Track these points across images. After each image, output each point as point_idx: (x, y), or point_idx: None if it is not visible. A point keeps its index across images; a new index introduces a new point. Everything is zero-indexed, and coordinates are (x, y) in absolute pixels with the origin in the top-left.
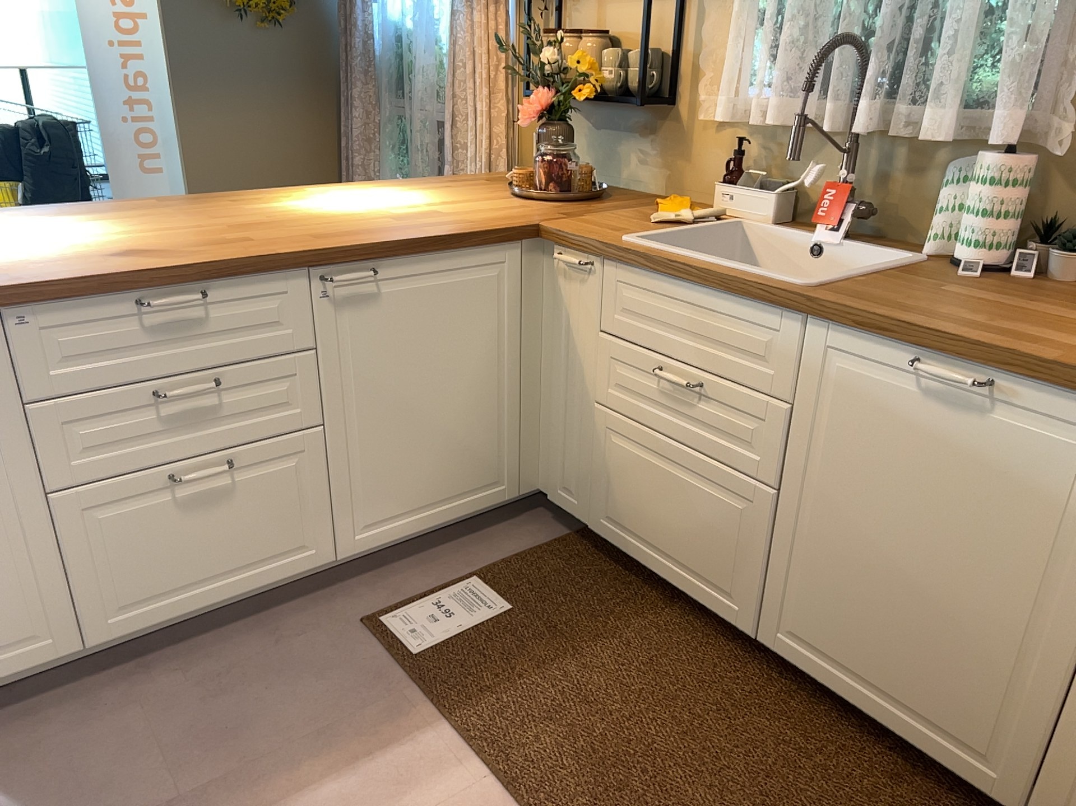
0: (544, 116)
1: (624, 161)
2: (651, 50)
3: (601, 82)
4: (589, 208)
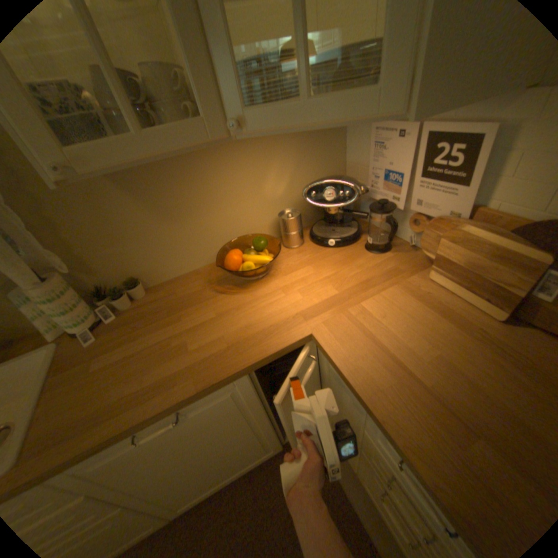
0: None
1: None
2: None
3: None
4: None
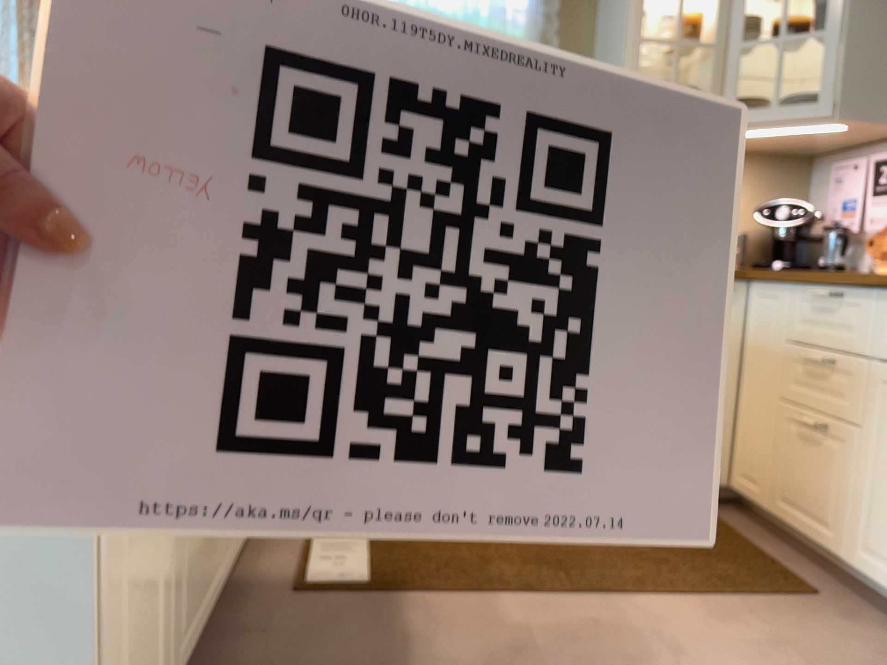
0: None
1: None
2: None
3: None
4: None
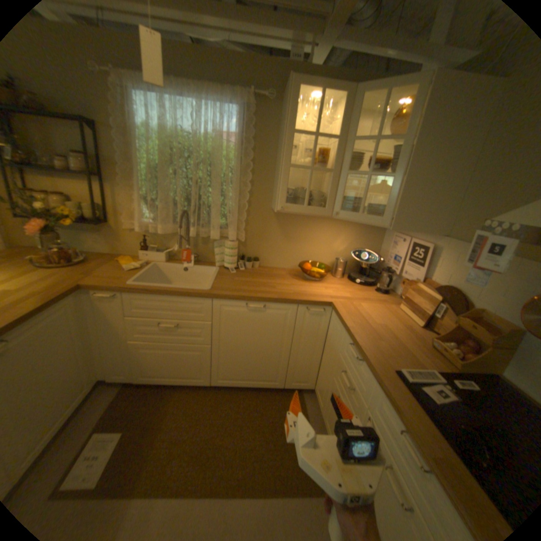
0: (41, 230)
1: (84, 241)
2: (91, 201)
3: (73, 216)
4: (87, 268)
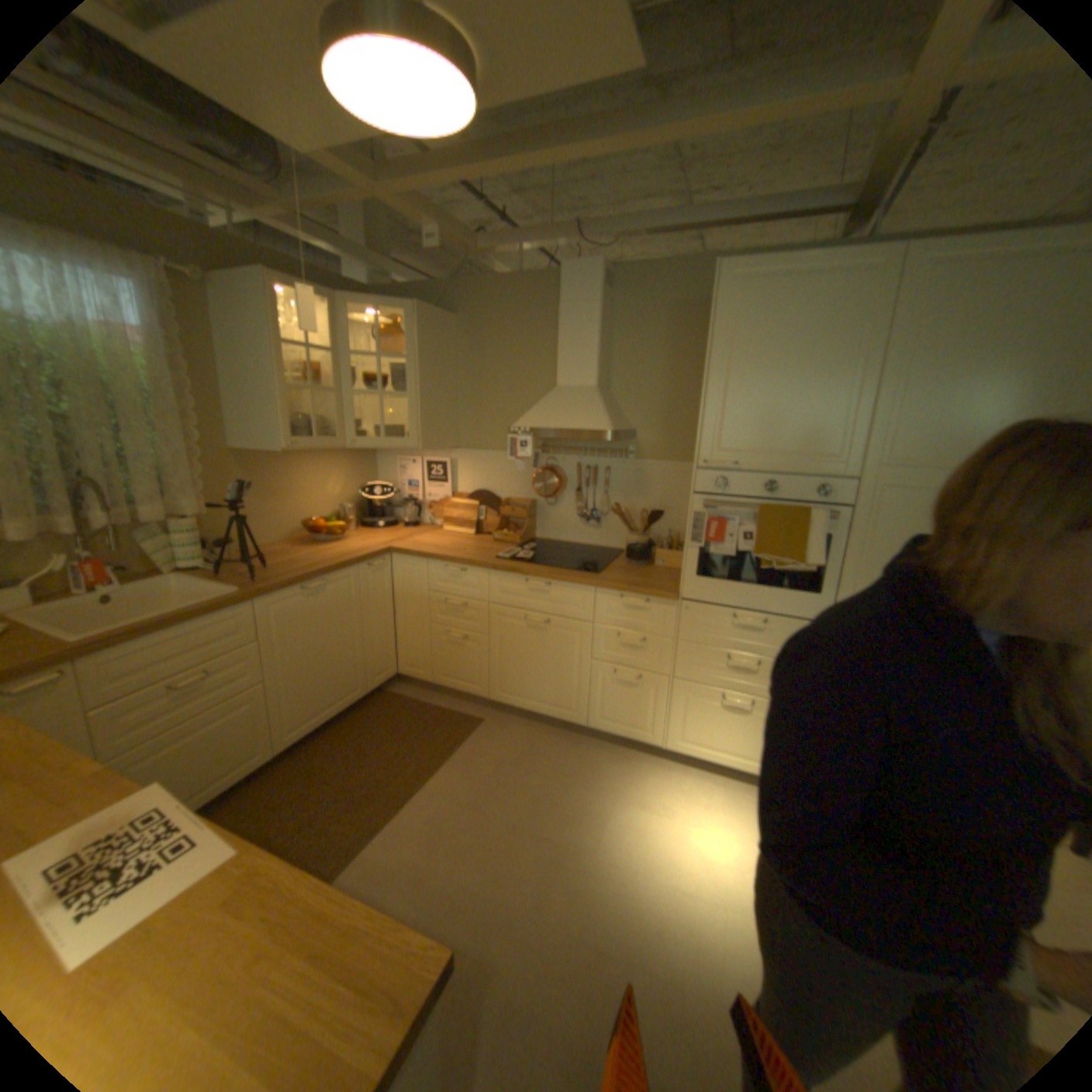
0: None
1: None
2: None
3: None
4: None
